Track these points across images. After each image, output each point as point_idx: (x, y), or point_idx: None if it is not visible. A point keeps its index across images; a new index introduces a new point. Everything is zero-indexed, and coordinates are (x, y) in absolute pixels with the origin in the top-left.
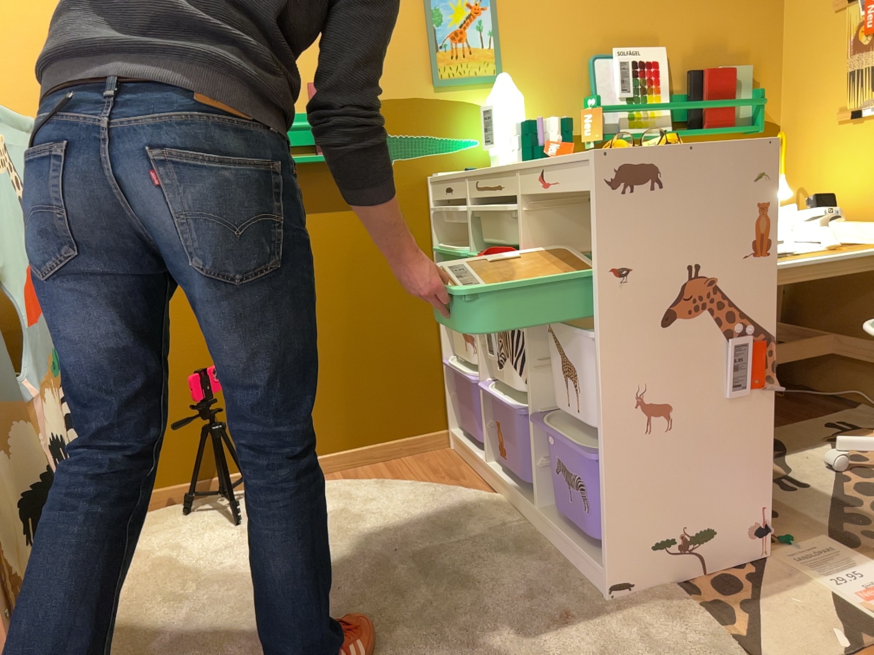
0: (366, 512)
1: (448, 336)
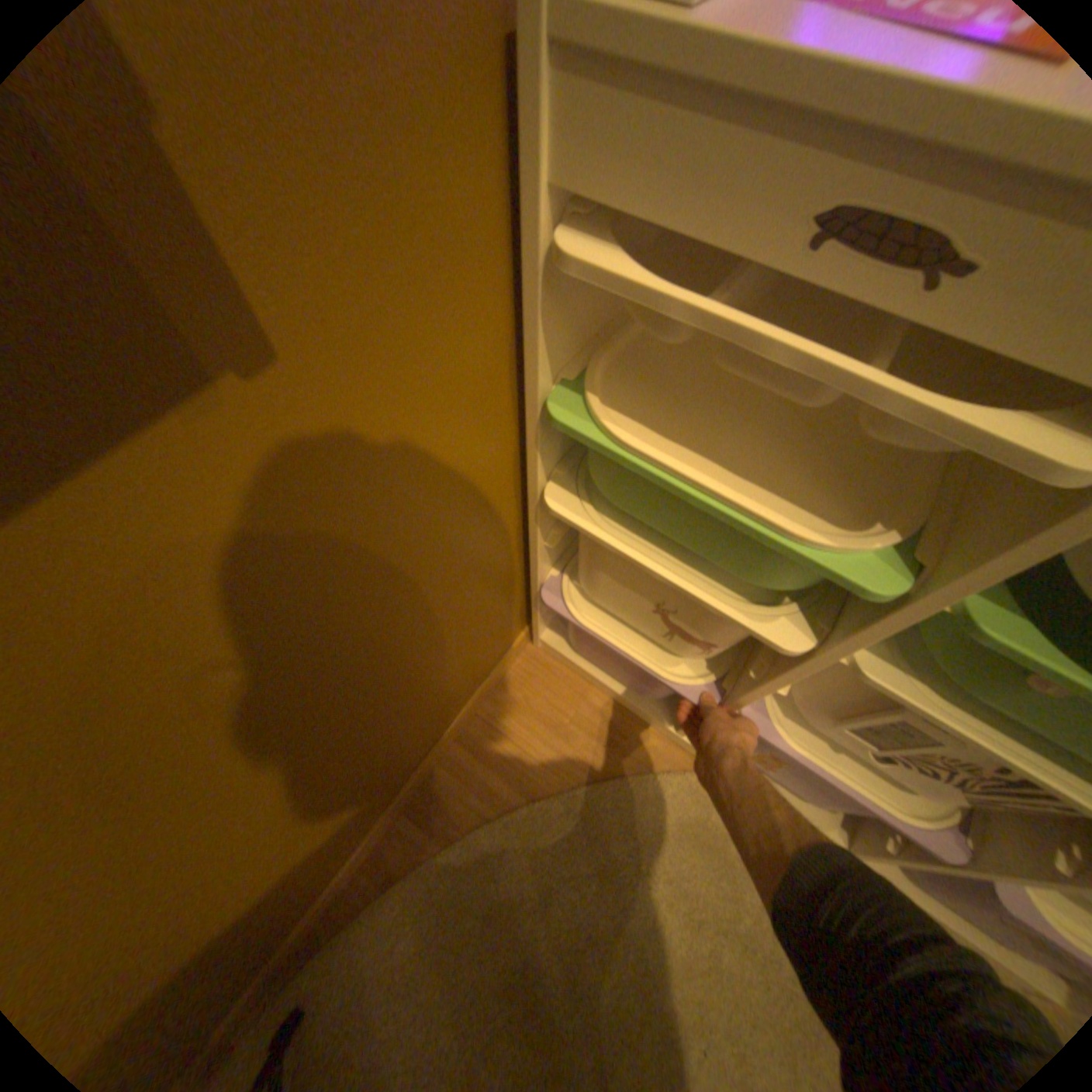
0: (568, 951)
1: (548, 551)
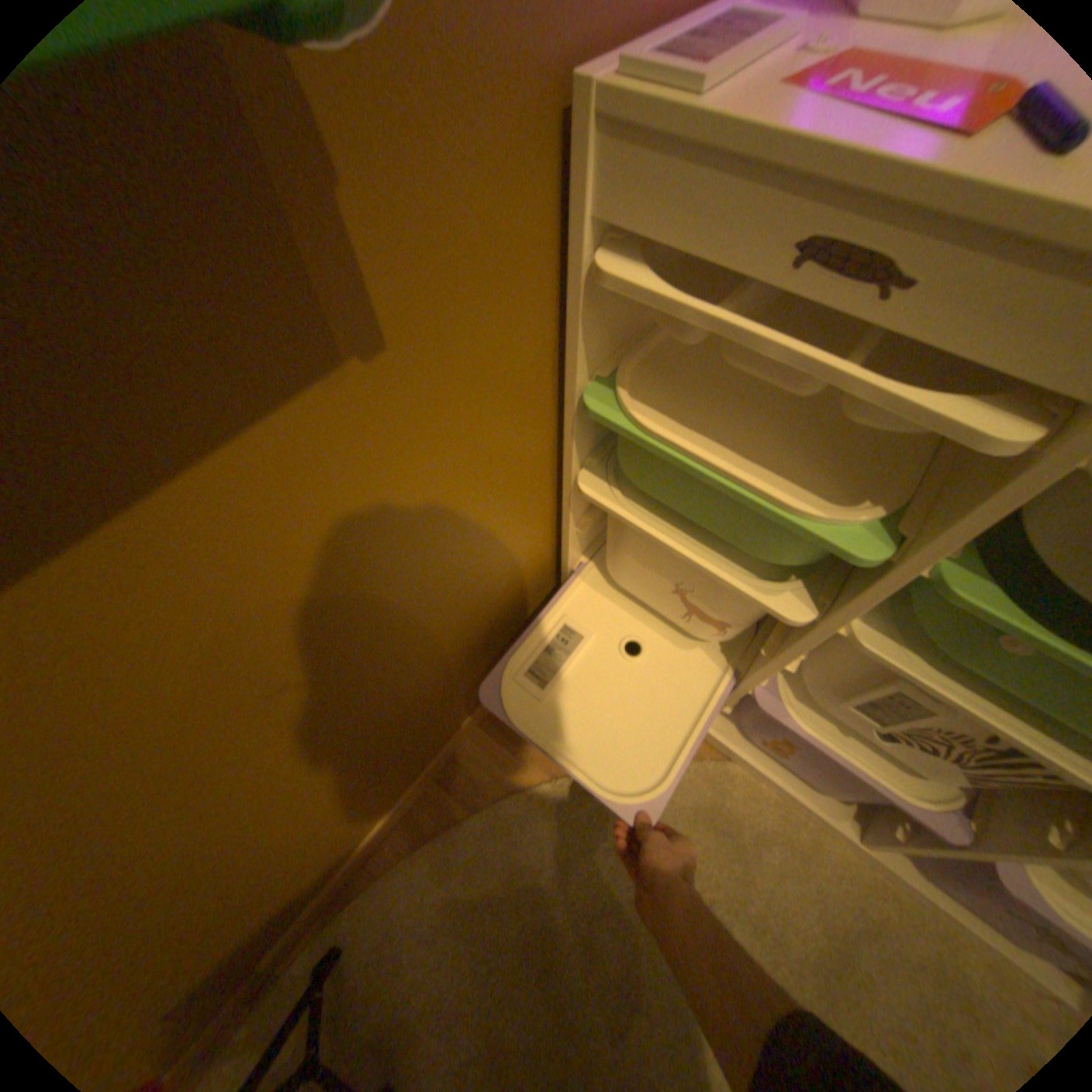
0: (584, 917)
1: (578, 537)
